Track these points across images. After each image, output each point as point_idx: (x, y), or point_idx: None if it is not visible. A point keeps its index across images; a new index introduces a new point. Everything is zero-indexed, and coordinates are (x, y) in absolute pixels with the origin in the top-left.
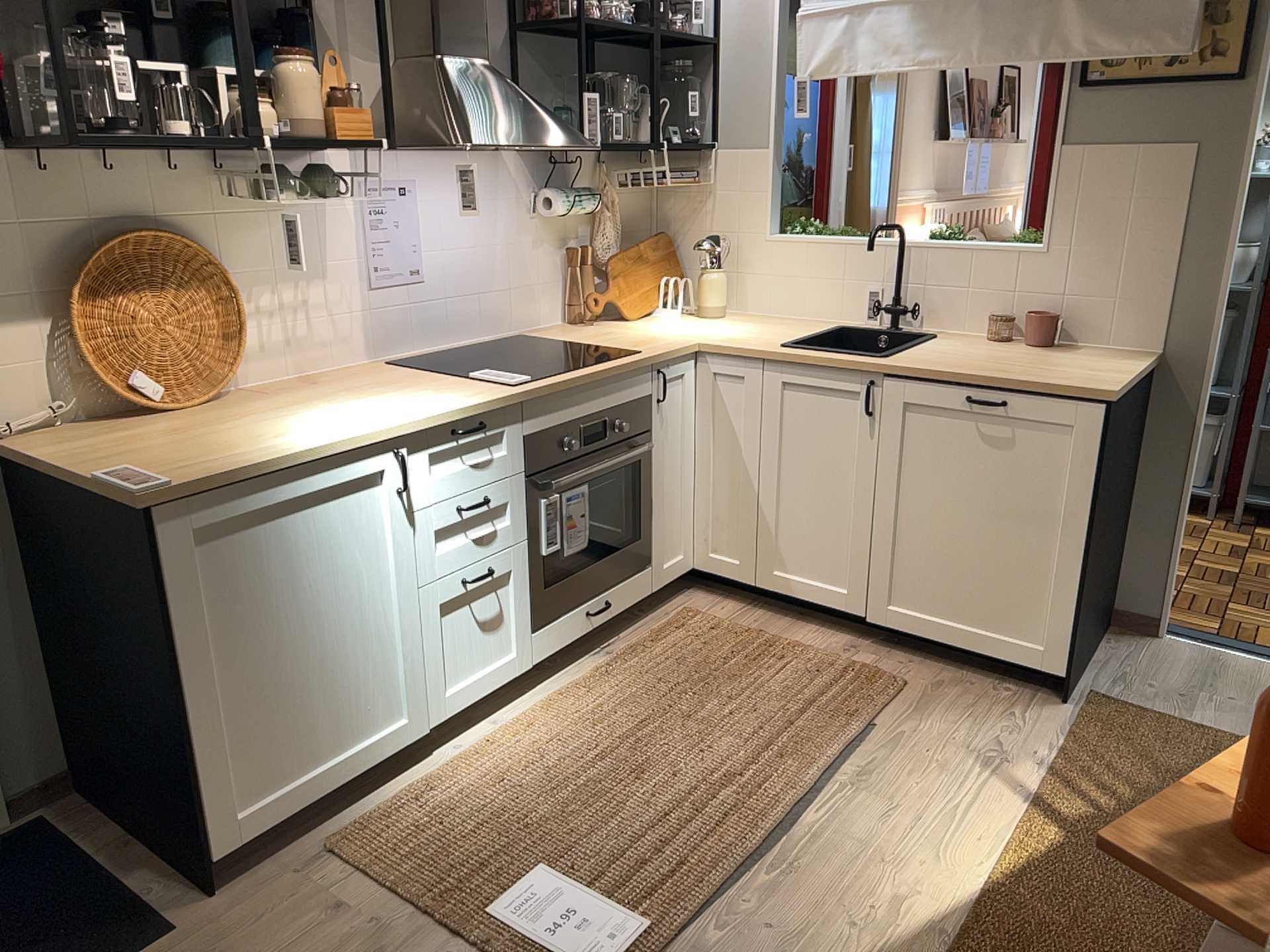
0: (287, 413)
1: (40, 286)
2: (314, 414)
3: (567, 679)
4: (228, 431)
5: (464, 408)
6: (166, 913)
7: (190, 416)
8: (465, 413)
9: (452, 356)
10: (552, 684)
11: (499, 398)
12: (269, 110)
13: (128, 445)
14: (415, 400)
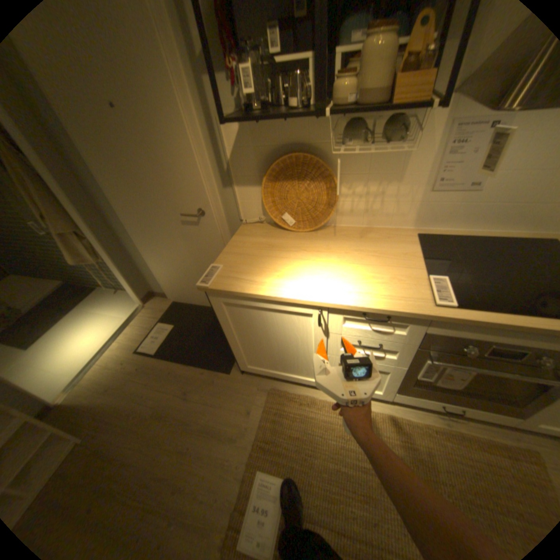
0: (314, 256)
1: (259, 171)
2: (318, 264)
3: (411, 415)
4: (279, 258)
5: (374, 308)
6: (233, 367)
7: (293, 237)
8: (374, 311)
9: (481, 236)
10: (402, 410)
11: (408, 312)
12: (349, 80)
13: (251, 247)
14: (367, 282)
